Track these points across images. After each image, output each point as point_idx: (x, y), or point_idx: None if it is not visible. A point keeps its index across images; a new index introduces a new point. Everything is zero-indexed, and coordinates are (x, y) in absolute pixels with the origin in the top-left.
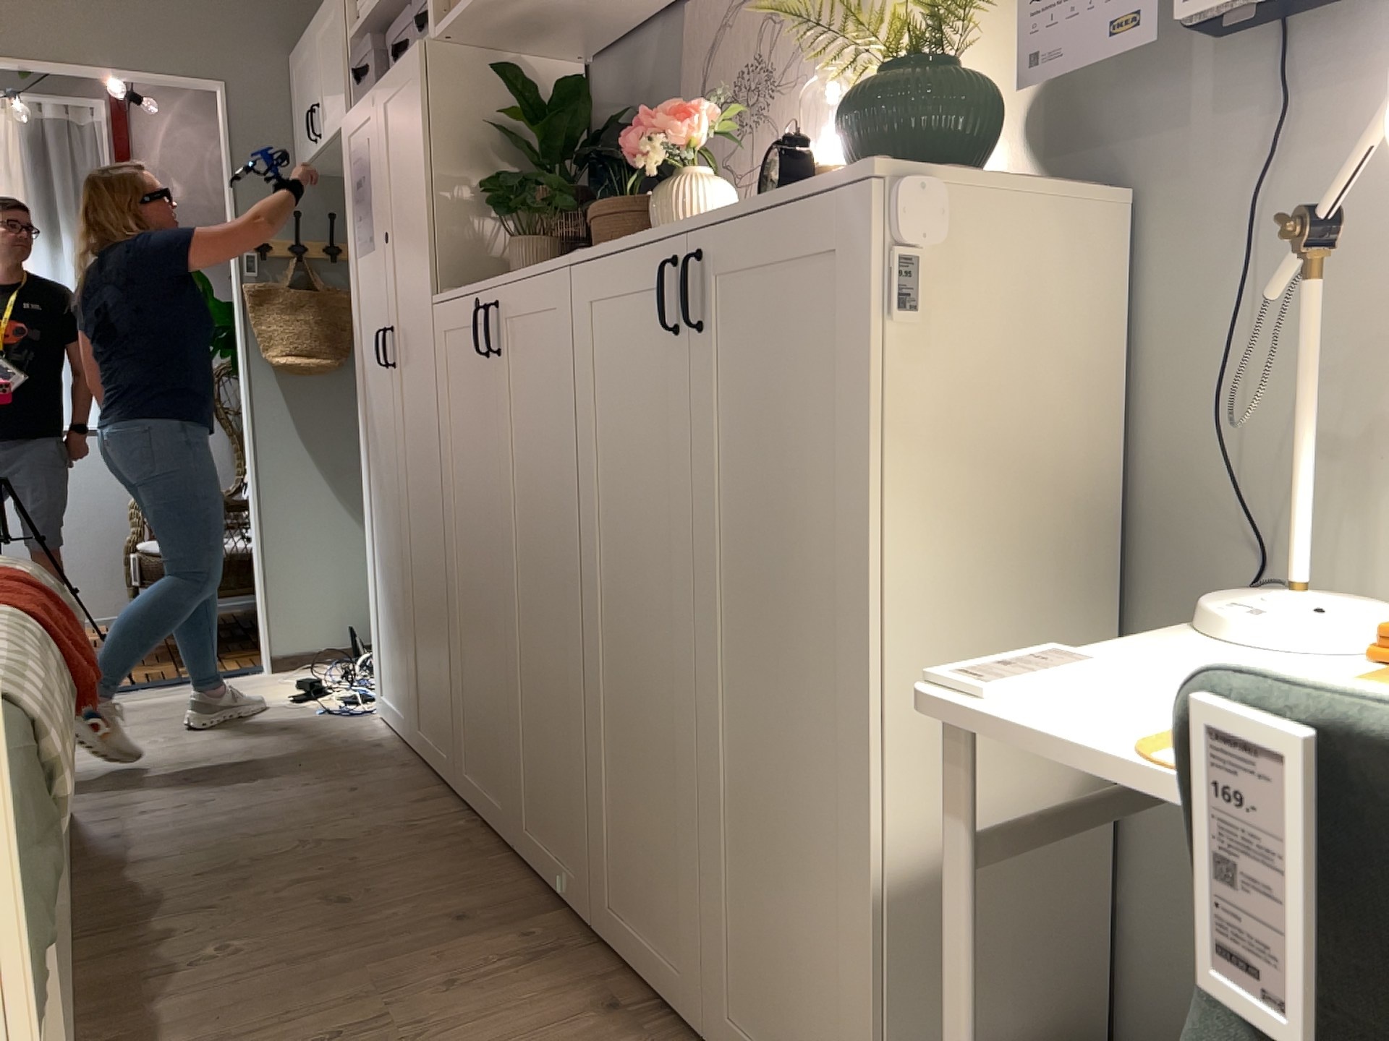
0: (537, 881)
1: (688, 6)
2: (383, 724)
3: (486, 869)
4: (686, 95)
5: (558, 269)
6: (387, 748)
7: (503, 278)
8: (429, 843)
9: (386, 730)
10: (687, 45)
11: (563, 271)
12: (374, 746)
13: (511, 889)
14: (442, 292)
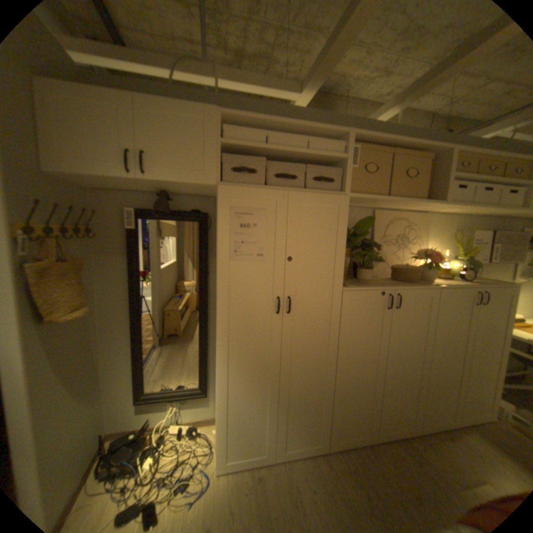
0: (392, 442)
1: (371, 210)
2: (231, 474)
3: (384, 453)
4: (375, 233)
5: (435, 289)
6: (263, 475)
7: (390, 286)
8: (366, 467)
9: (241, 474)
10: (376, 221)
11: (438, 290)
12: (258, 480)
13: (395, 449)
14: (350, 287)
